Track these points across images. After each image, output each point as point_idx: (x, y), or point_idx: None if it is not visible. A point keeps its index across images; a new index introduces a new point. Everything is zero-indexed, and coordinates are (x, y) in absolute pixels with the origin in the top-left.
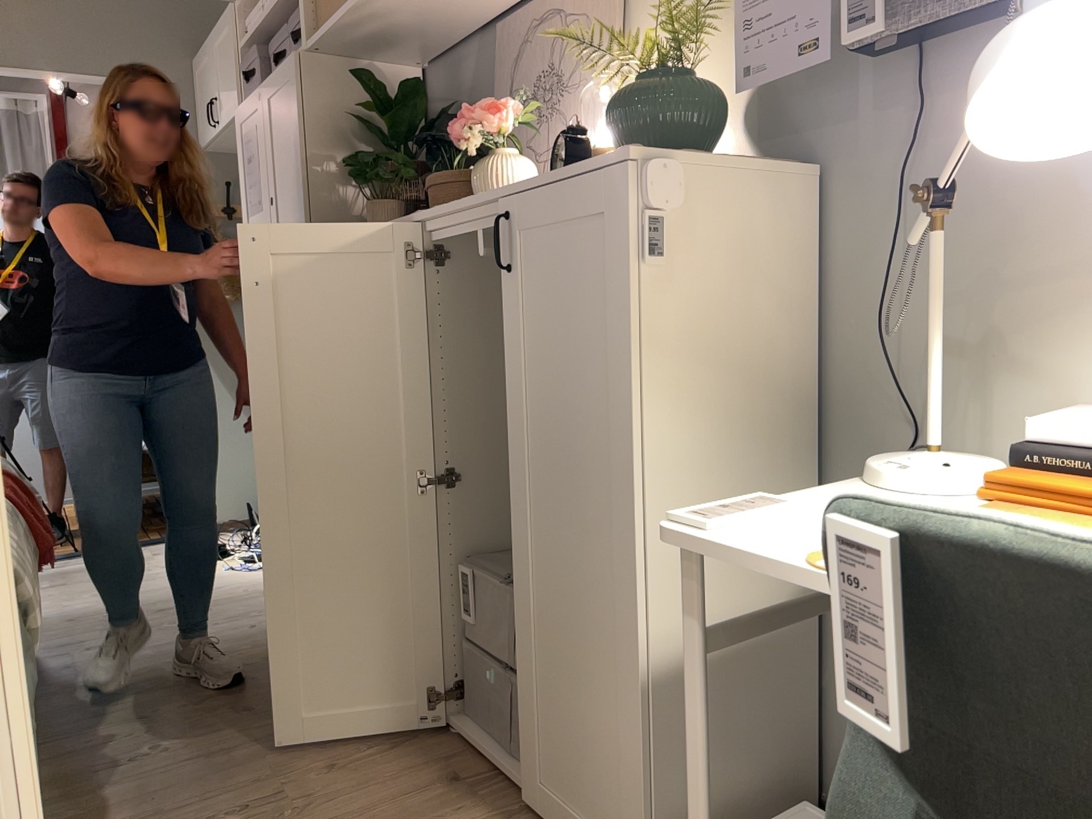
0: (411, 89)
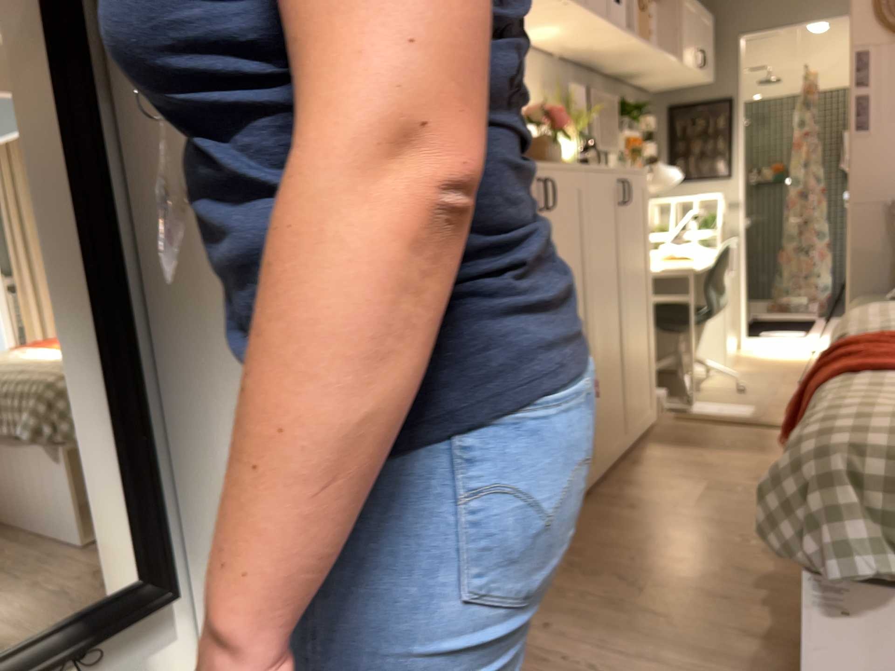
0: None
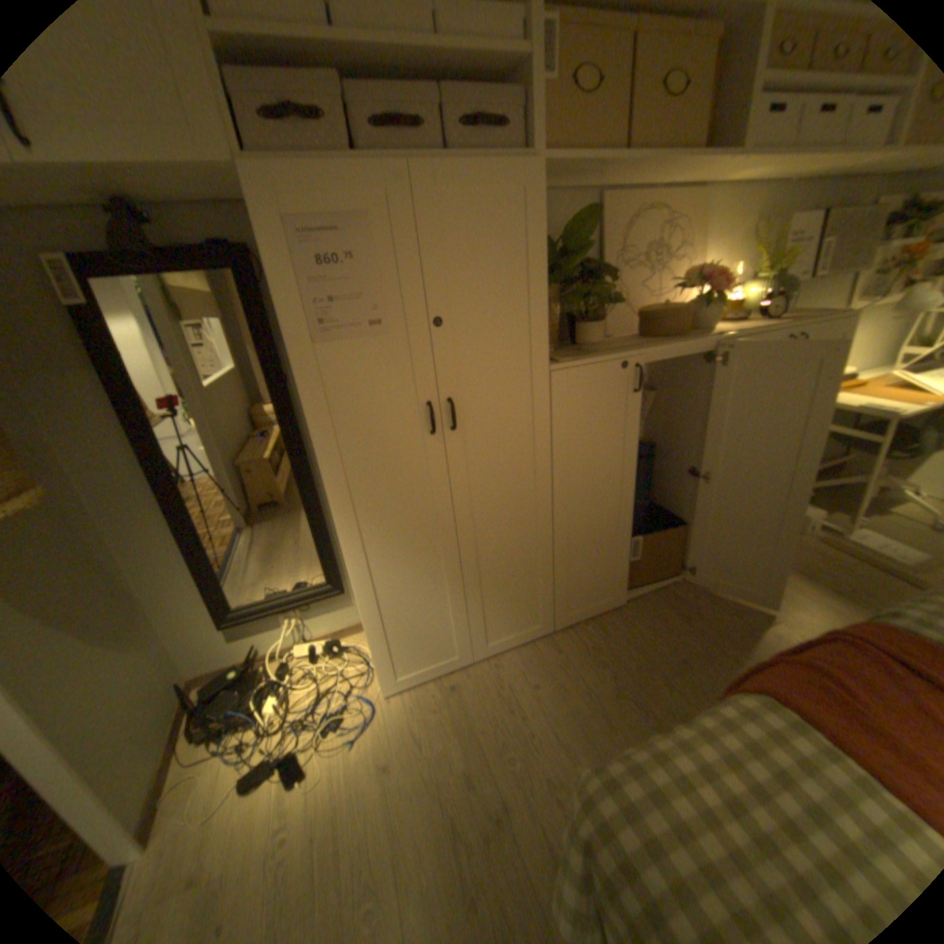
0: (576, 227)
